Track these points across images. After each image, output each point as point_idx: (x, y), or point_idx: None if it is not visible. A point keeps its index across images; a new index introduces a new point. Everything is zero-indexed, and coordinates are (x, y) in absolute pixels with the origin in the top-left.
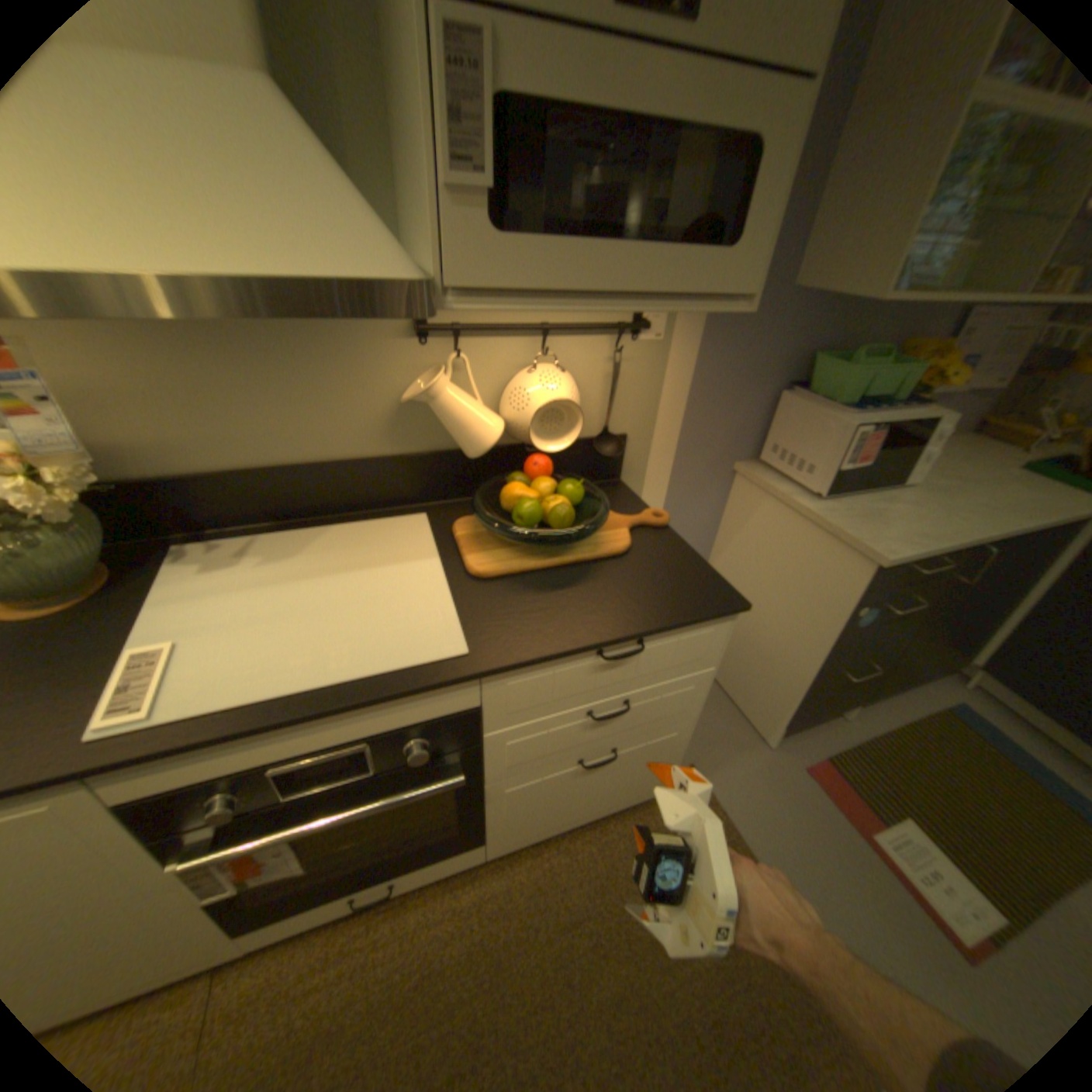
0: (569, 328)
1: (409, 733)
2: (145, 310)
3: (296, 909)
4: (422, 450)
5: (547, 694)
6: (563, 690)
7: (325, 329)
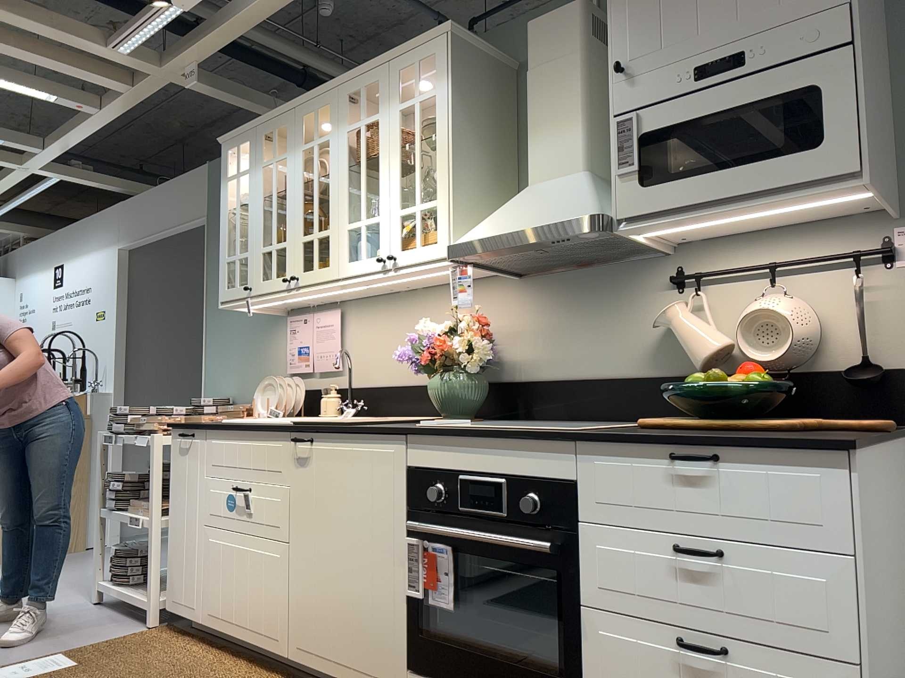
0: (800, 263)
1: (531, 486)
2: (500, 245)
3: (443, 673)
4: (675, 373)
5: (631, 494)
6: (645, 495)
7: (621, 289)
